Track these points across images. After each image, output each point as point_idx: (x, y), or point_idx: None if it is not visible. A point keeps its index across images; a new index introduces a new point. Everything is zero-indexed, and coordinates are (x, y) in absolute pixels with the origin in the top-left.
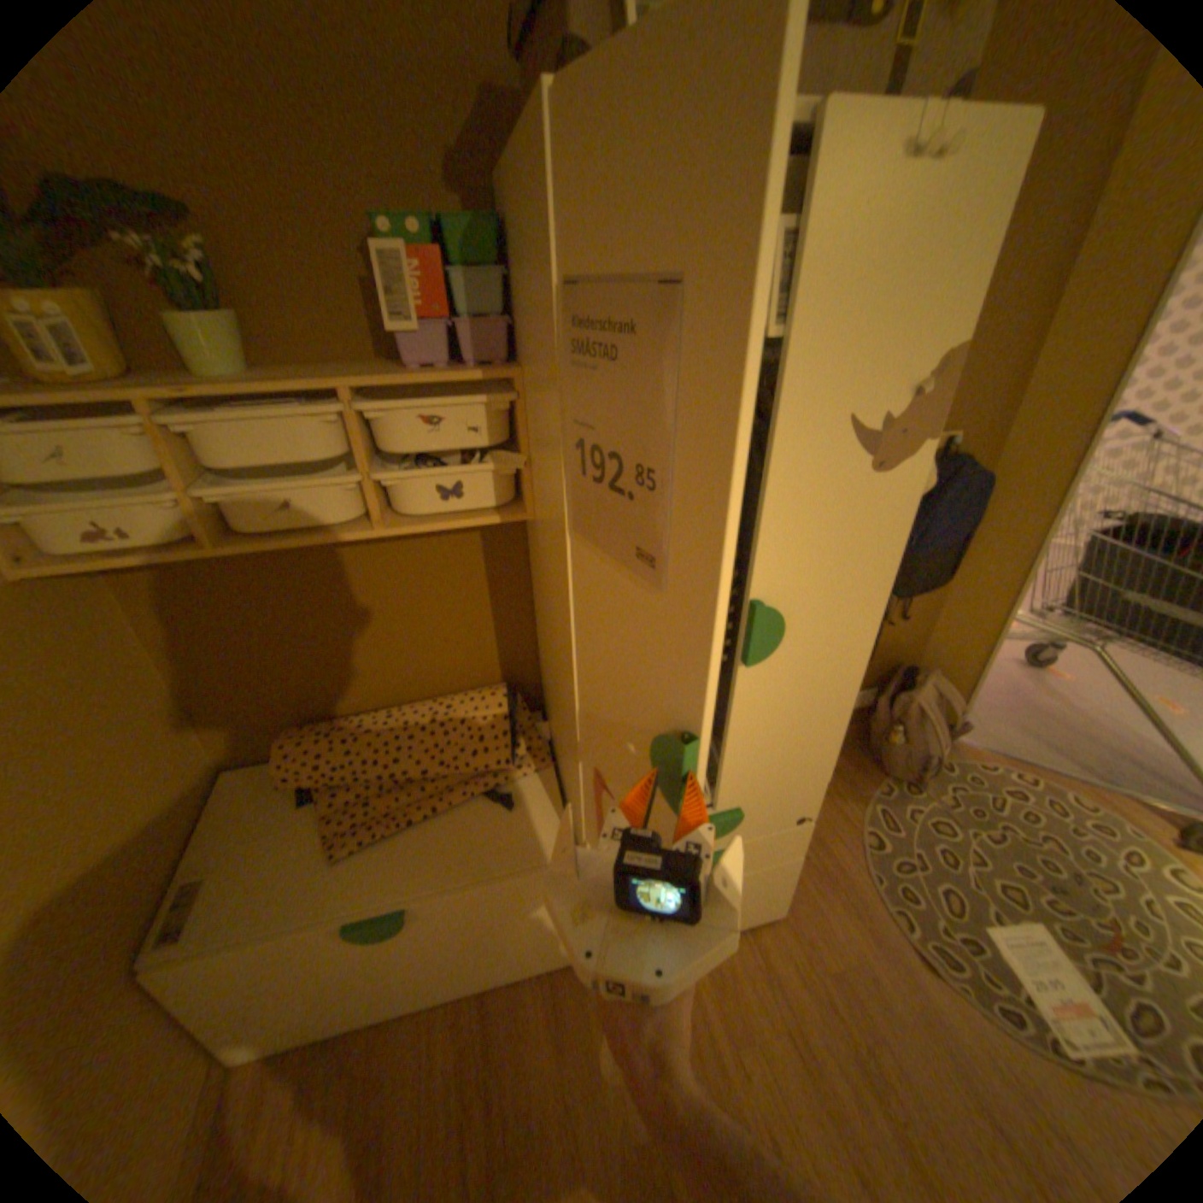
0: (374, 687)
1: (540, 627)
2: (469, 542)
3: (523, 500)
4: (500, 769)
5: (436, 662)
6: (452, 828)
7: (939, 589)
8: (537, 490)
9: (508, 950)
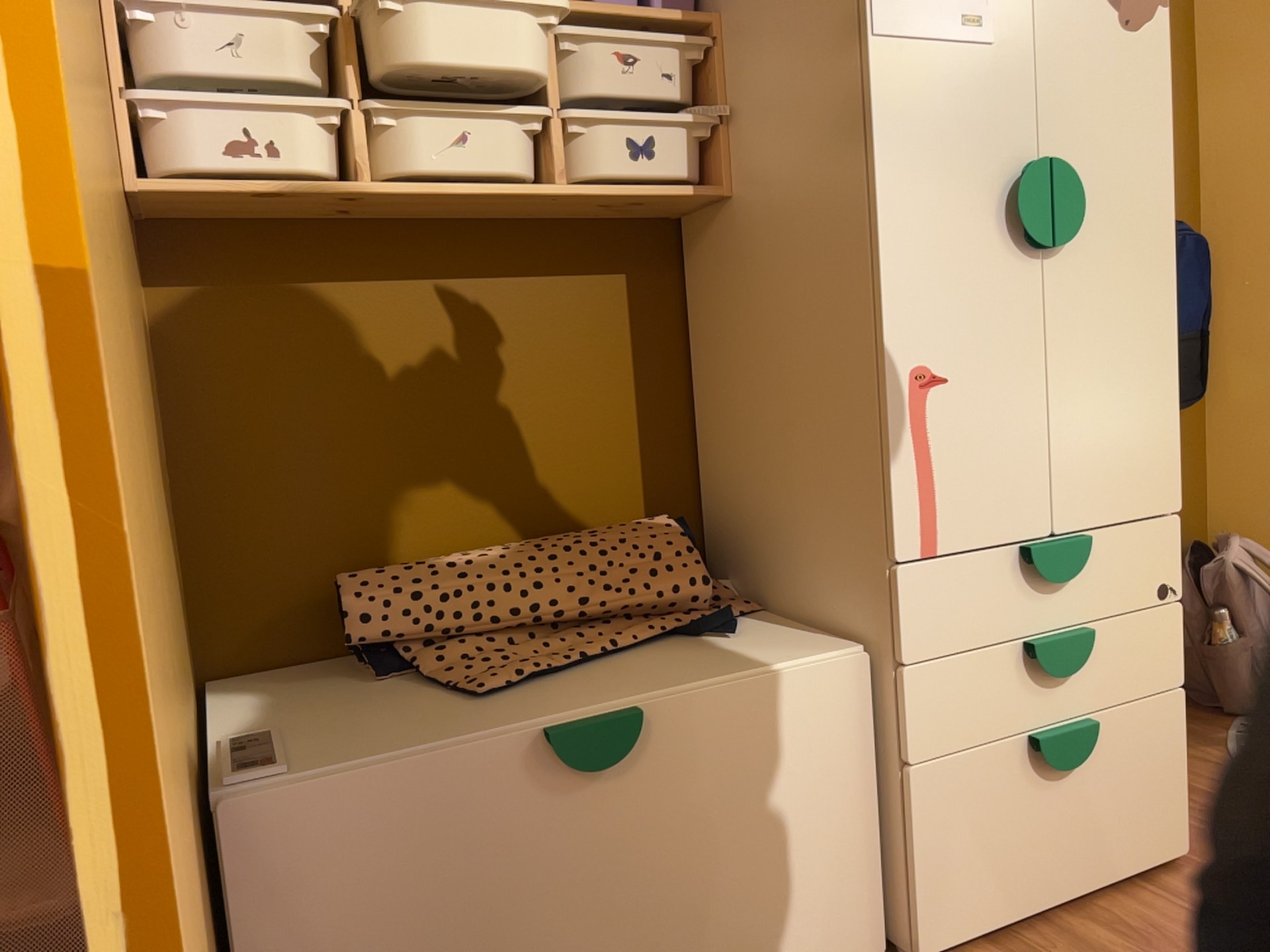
0: (471, 521)
1: (711, 412)
2: (615, 284)
3: (712, 179)
4: (698, 595)
5: (561, 480)
6: (656, 657)
7: (1193, 416)
8: (739, 148)
9: (778, 880)
